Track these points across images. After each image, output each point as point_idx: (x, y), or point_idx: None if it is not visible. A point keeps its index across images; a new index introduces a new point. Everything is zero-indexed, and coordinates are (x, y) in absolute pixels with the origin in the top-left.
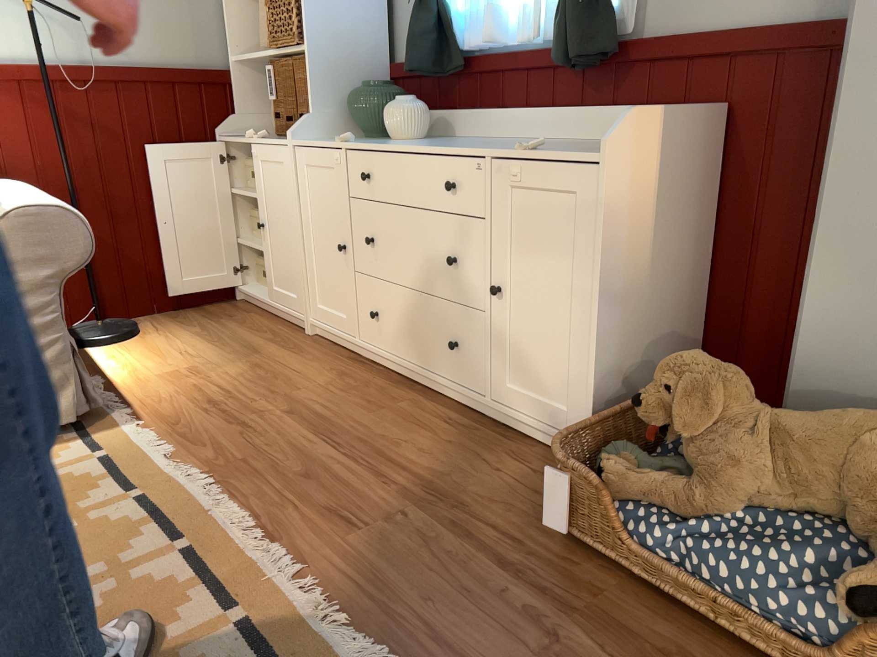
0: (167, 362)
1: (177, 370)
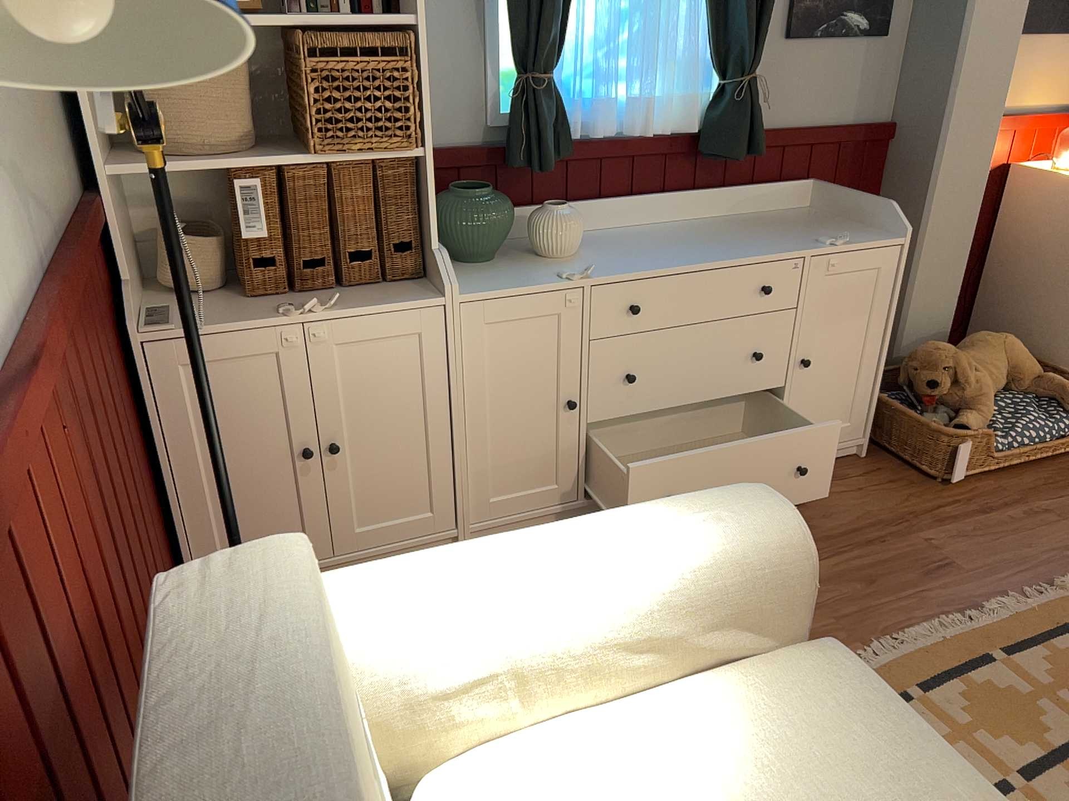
0: None
1: None
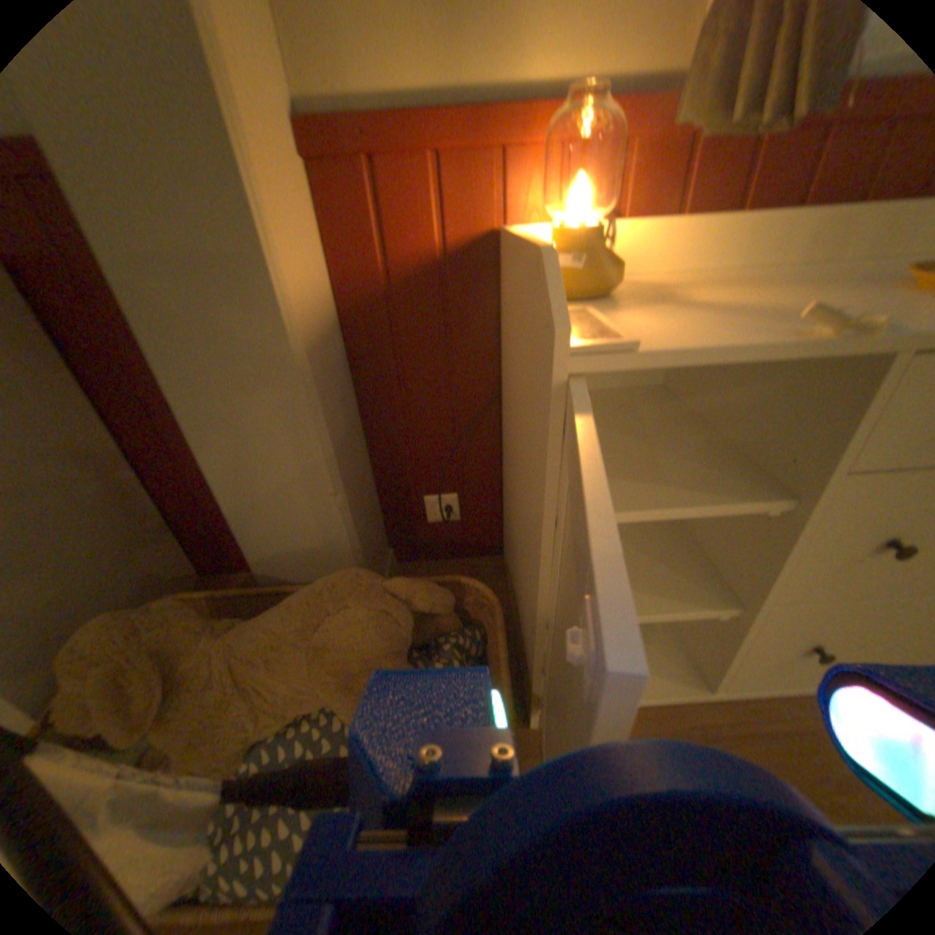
0: None
1: None
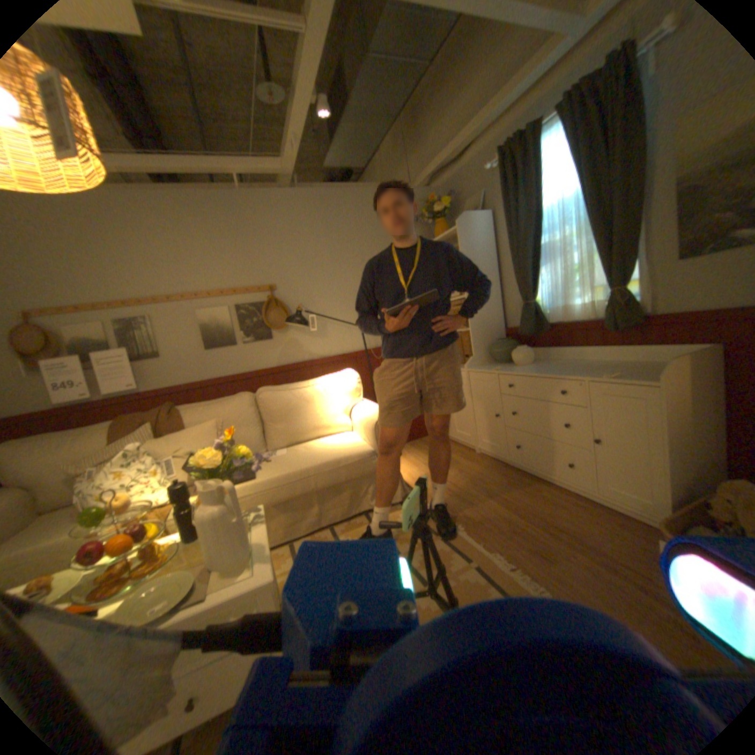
0: (420, 469)
1: (427, 473)
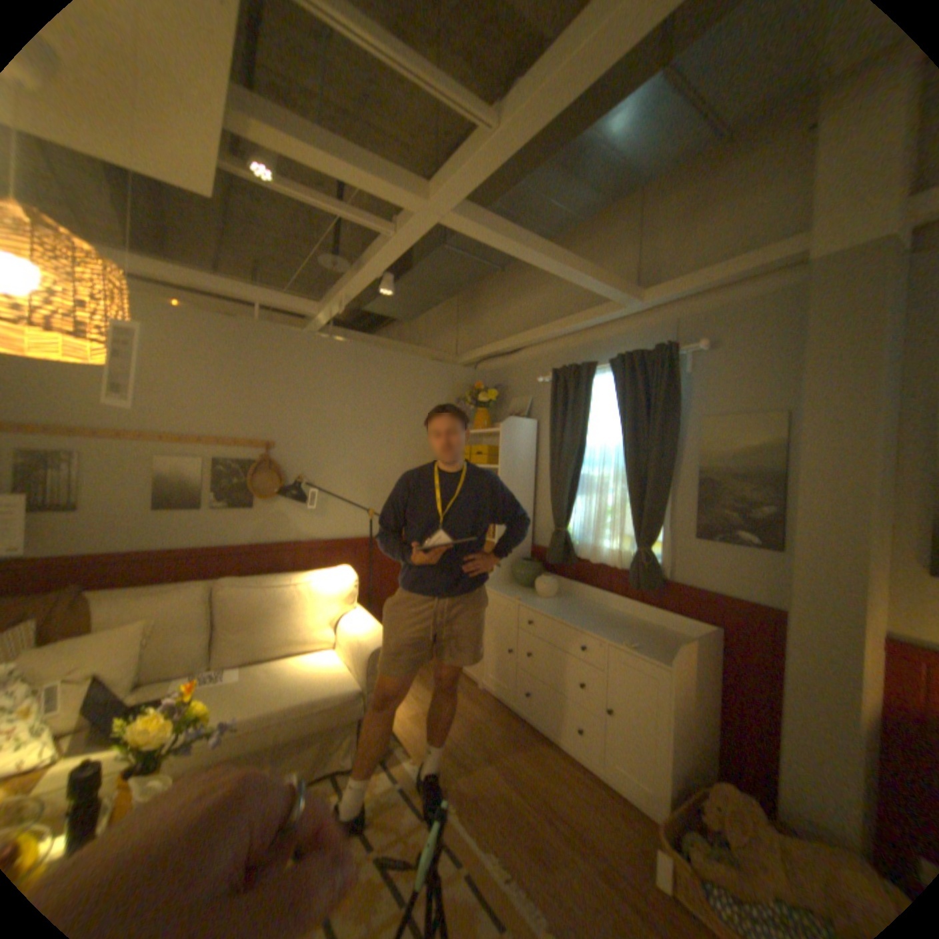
0: (409, 707)
1: (417, 715)
